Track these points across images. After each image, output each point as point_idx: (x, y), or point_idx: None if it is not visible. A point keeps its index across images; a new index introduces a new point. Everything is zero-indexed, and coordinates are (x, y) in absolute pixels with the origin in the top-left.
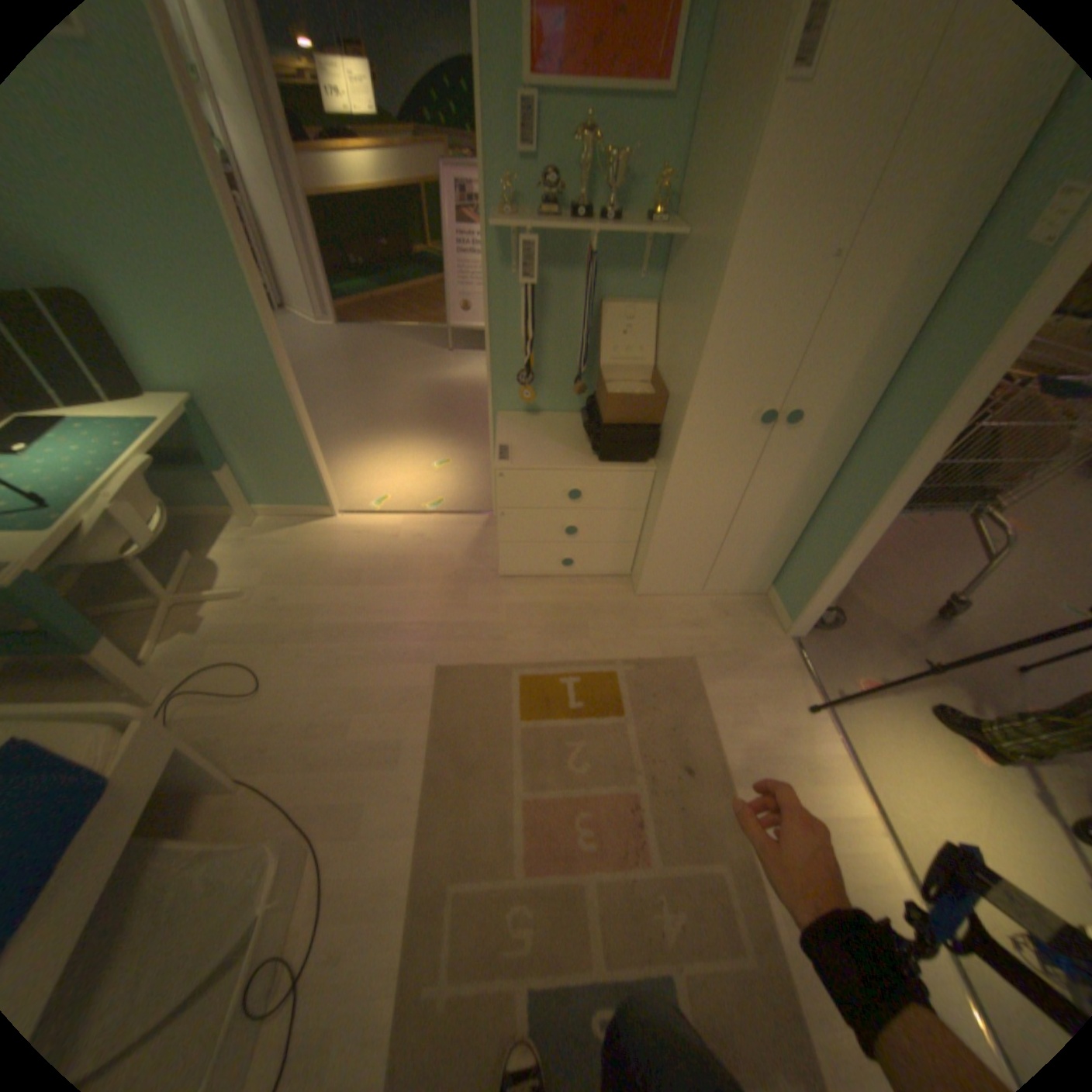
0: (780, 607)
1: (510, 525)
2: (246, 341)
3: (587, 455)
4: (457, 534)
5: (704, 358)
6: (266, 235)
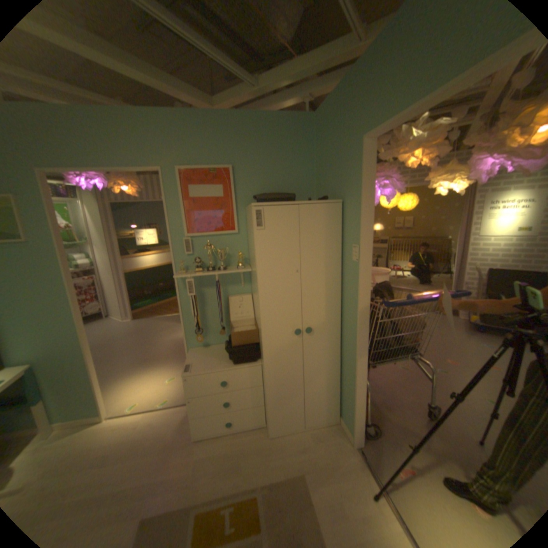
0: (347, 430)
1: (194, 408)
2: (66, 335)
3: (229, 362)
4: (171, 420)
5: (261, 313)
6: (104, 288)
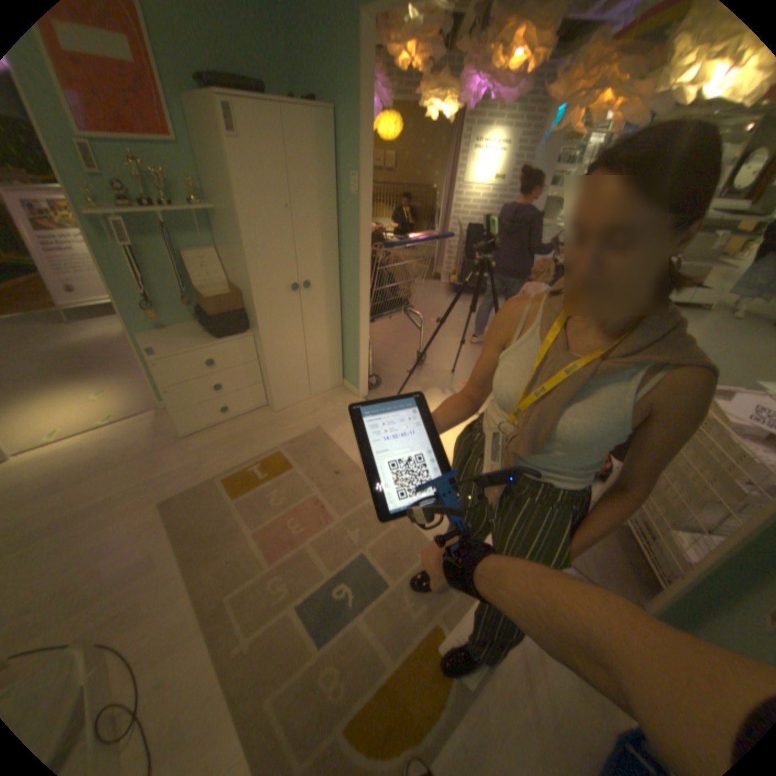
0: (350, 386)
1: (173, 398)
2: None
3: (207, 338)
4: (134, 429)
5: (248, 264)
6: None
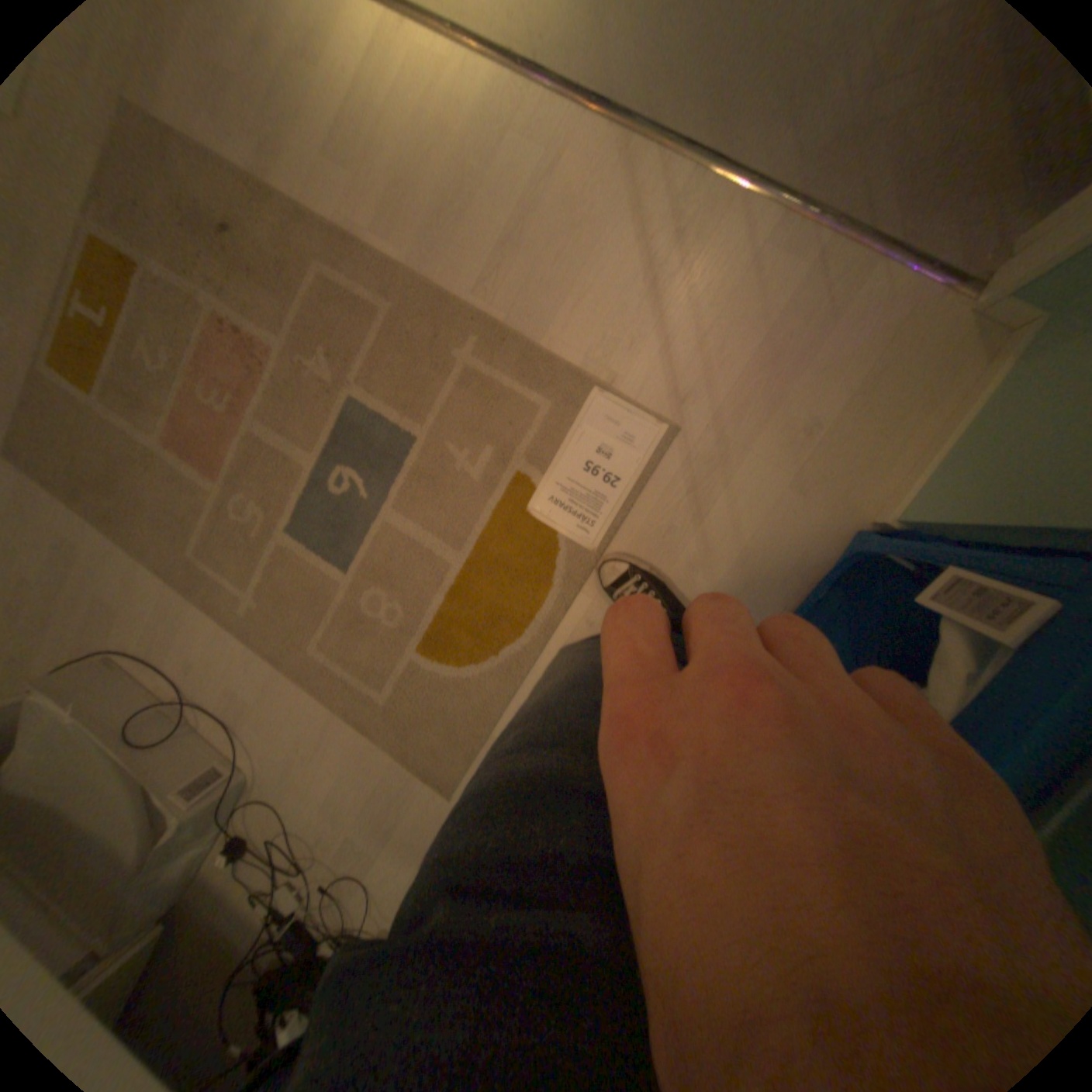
0: None
1: None
2: None
3: None
4: None
5: None
6: None
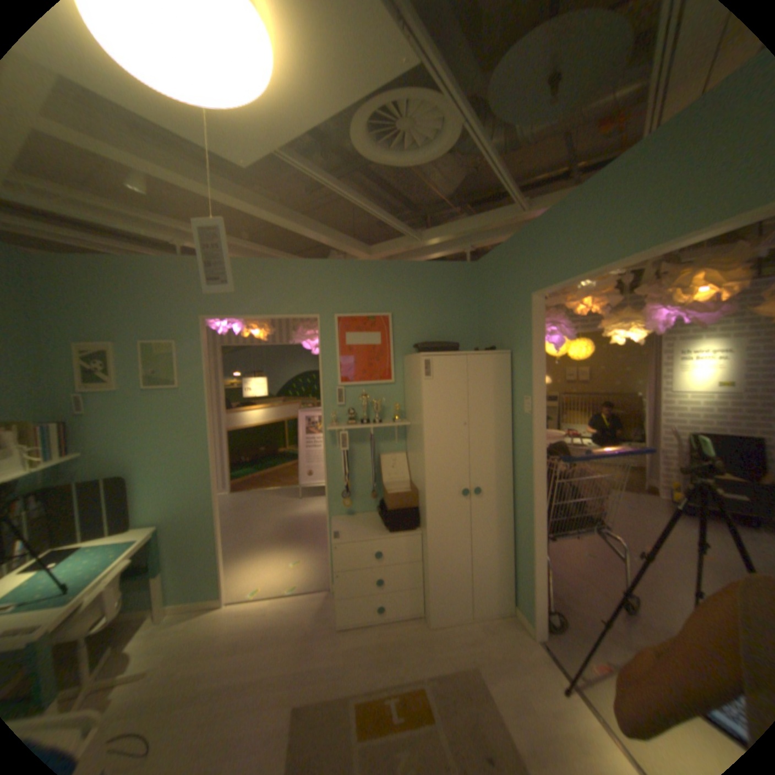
0: (525, 621)
1: (342, 585)
2: (198, 493)
3: (383, 531)
4: (306, 607)
5: (426, 469)
6: None
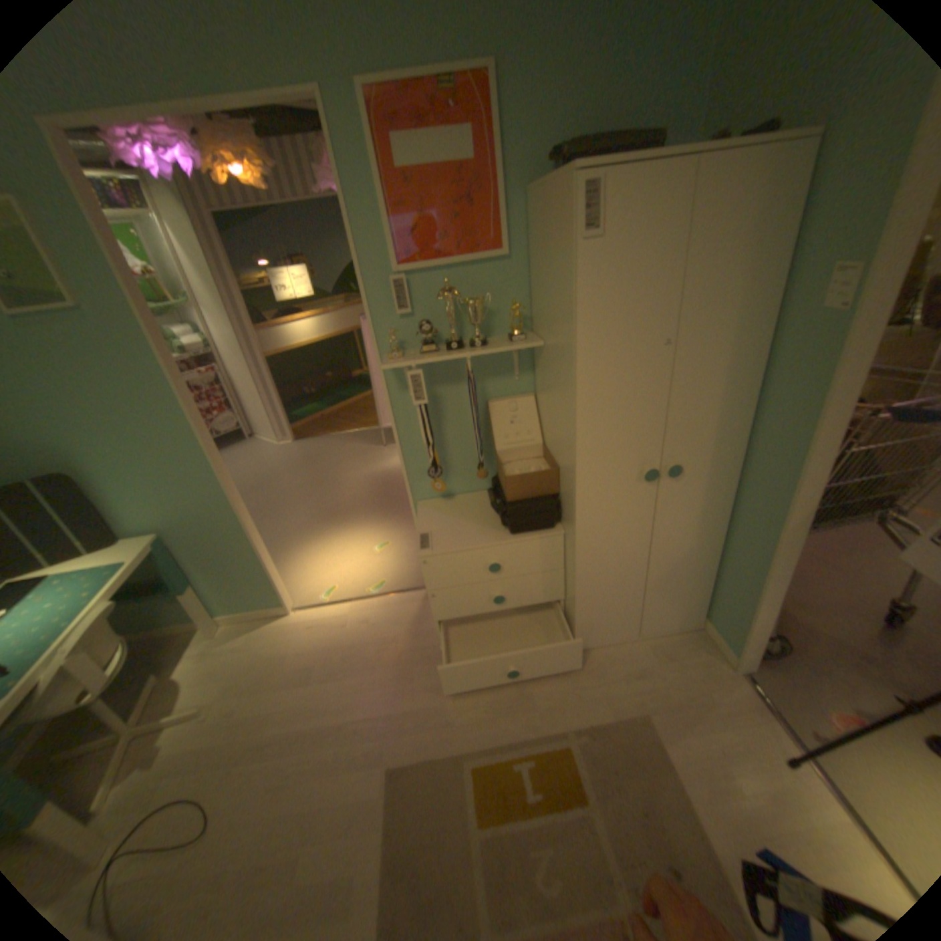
0: (722, 642)
1: (443, 604)
2: (200, 484)
3: (500, 529)
4: (400, 614)
5: (579, 439)
6: (238, 387)
